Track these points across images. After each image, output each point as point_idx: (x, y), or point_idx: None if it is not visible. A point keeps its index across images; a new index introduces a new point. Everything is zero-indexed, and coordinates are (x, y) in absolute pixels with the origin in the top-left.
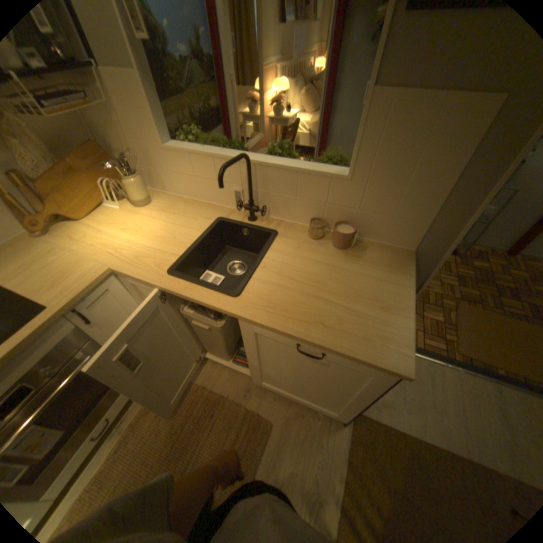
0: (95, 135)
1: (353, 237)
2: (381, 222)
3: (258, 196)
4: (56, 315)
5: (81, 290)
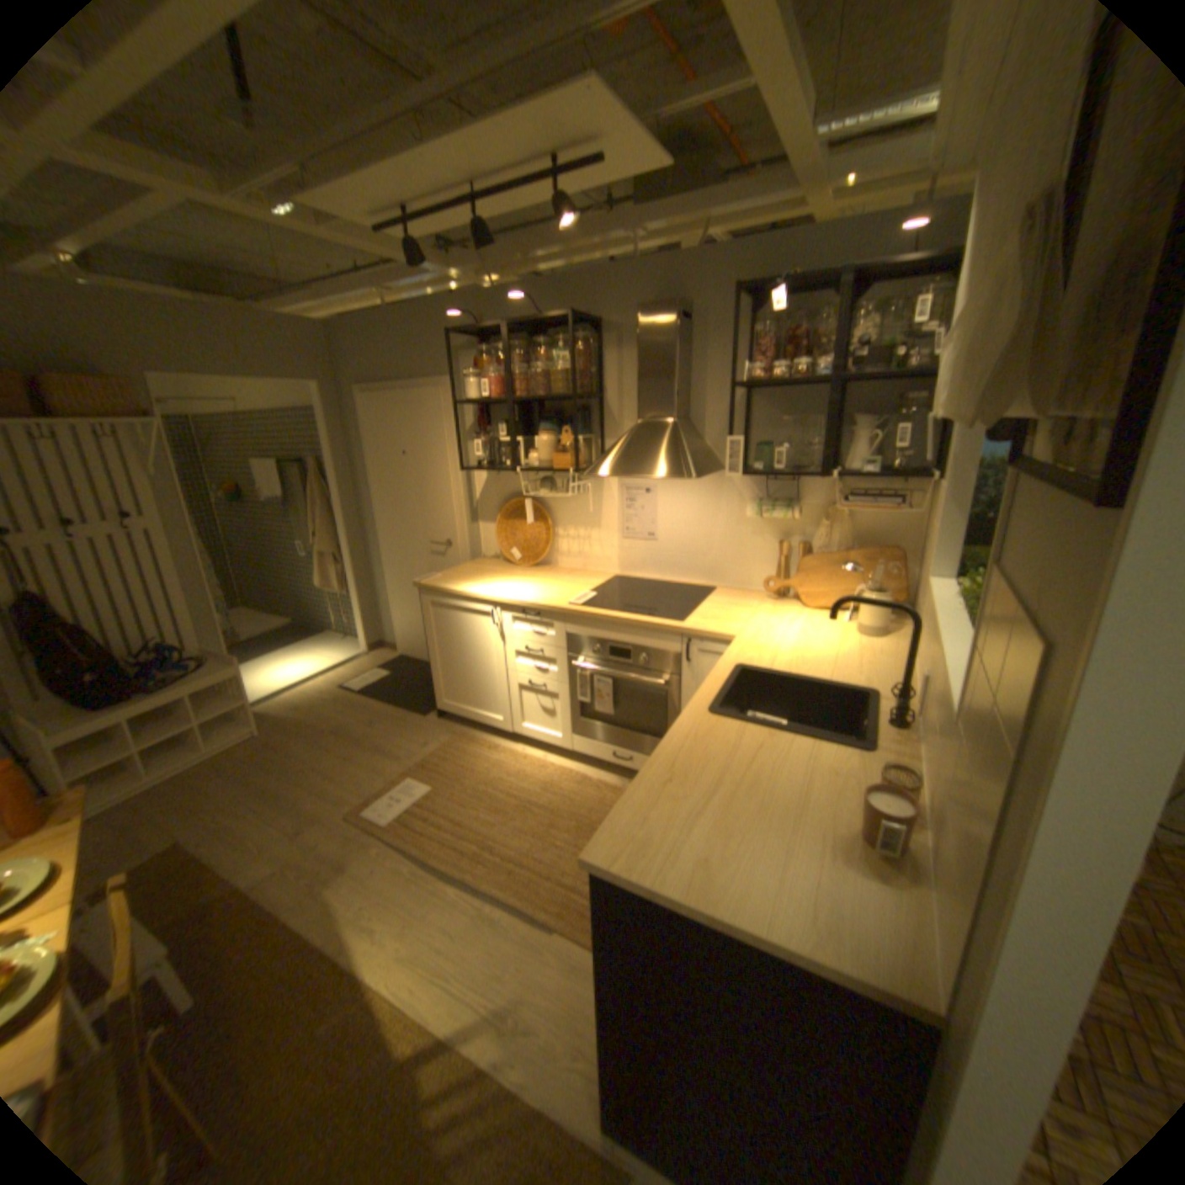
0: (924, 550)
1: (883, 833)
2: (950, 870)
3: (930, 700)
4: (676, 630)
5: (704, 632)
